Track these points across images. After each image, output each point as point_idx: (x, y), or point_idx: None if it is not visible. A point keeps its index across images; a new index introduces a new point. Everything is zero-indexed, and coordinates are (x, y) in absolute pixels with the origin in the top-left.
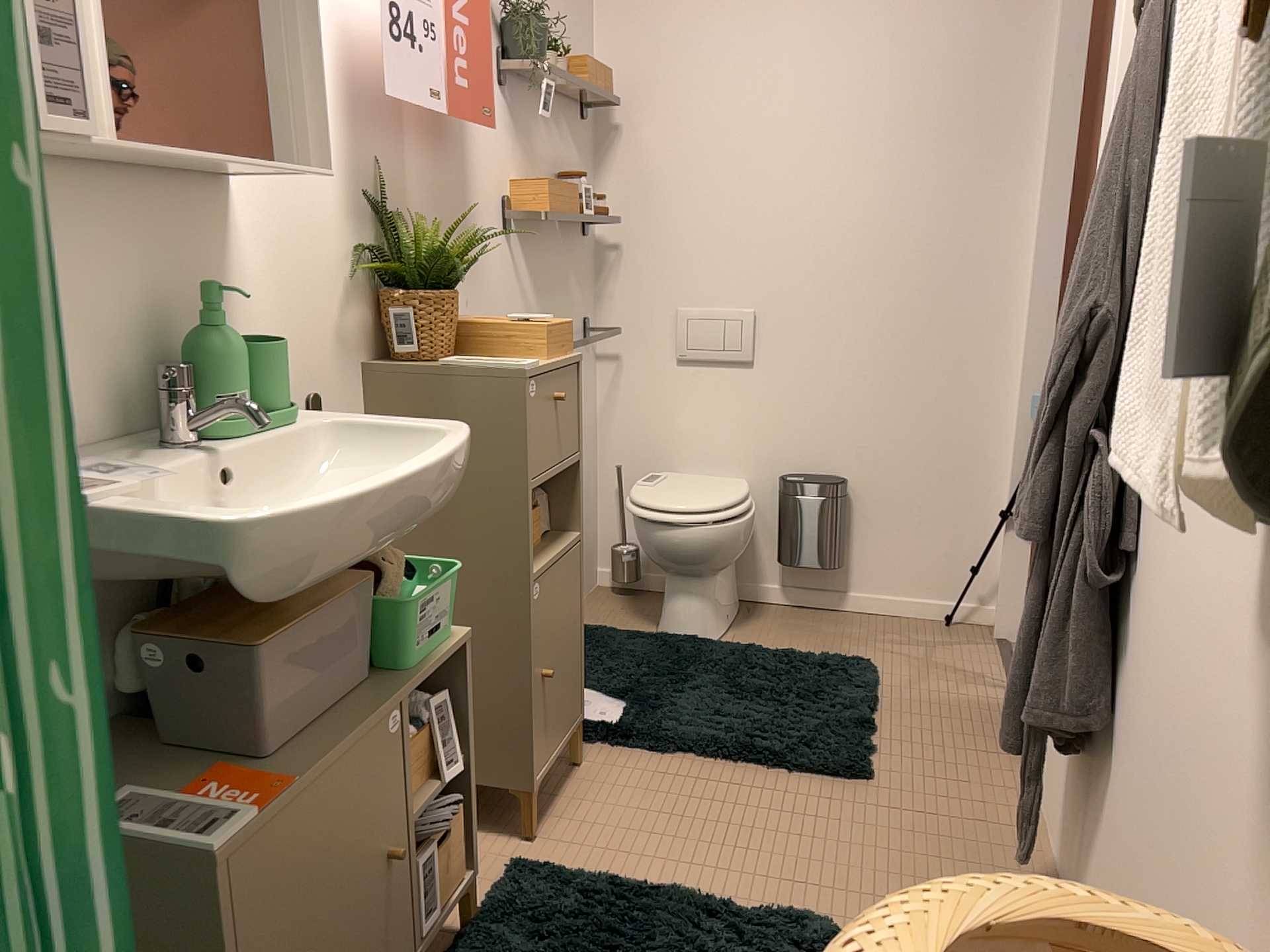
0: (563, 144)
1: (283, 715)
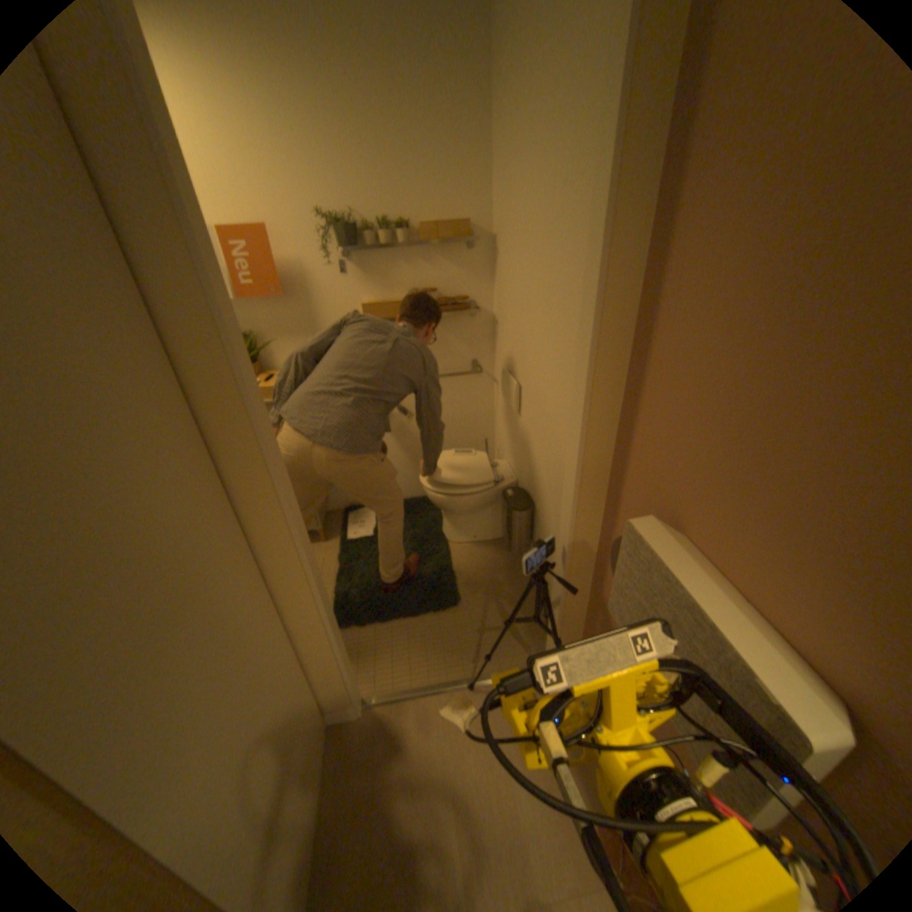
0: (435, 269)
1: None
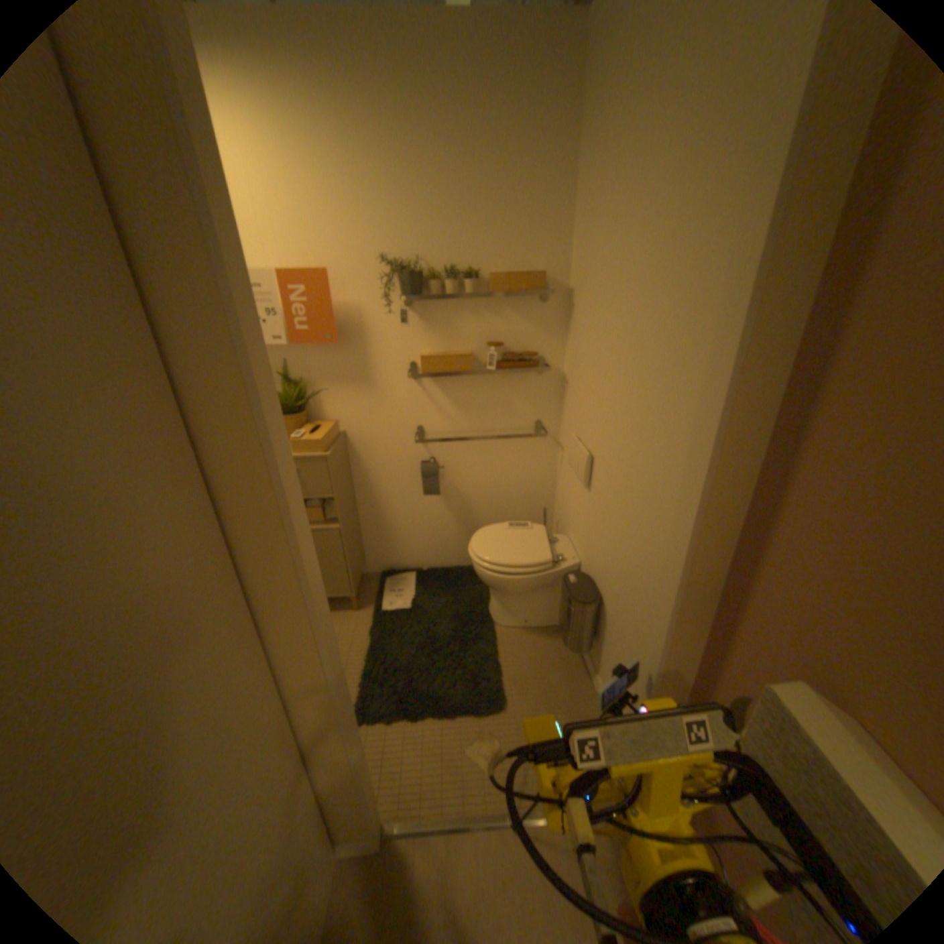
0: (502, 322)
1: None
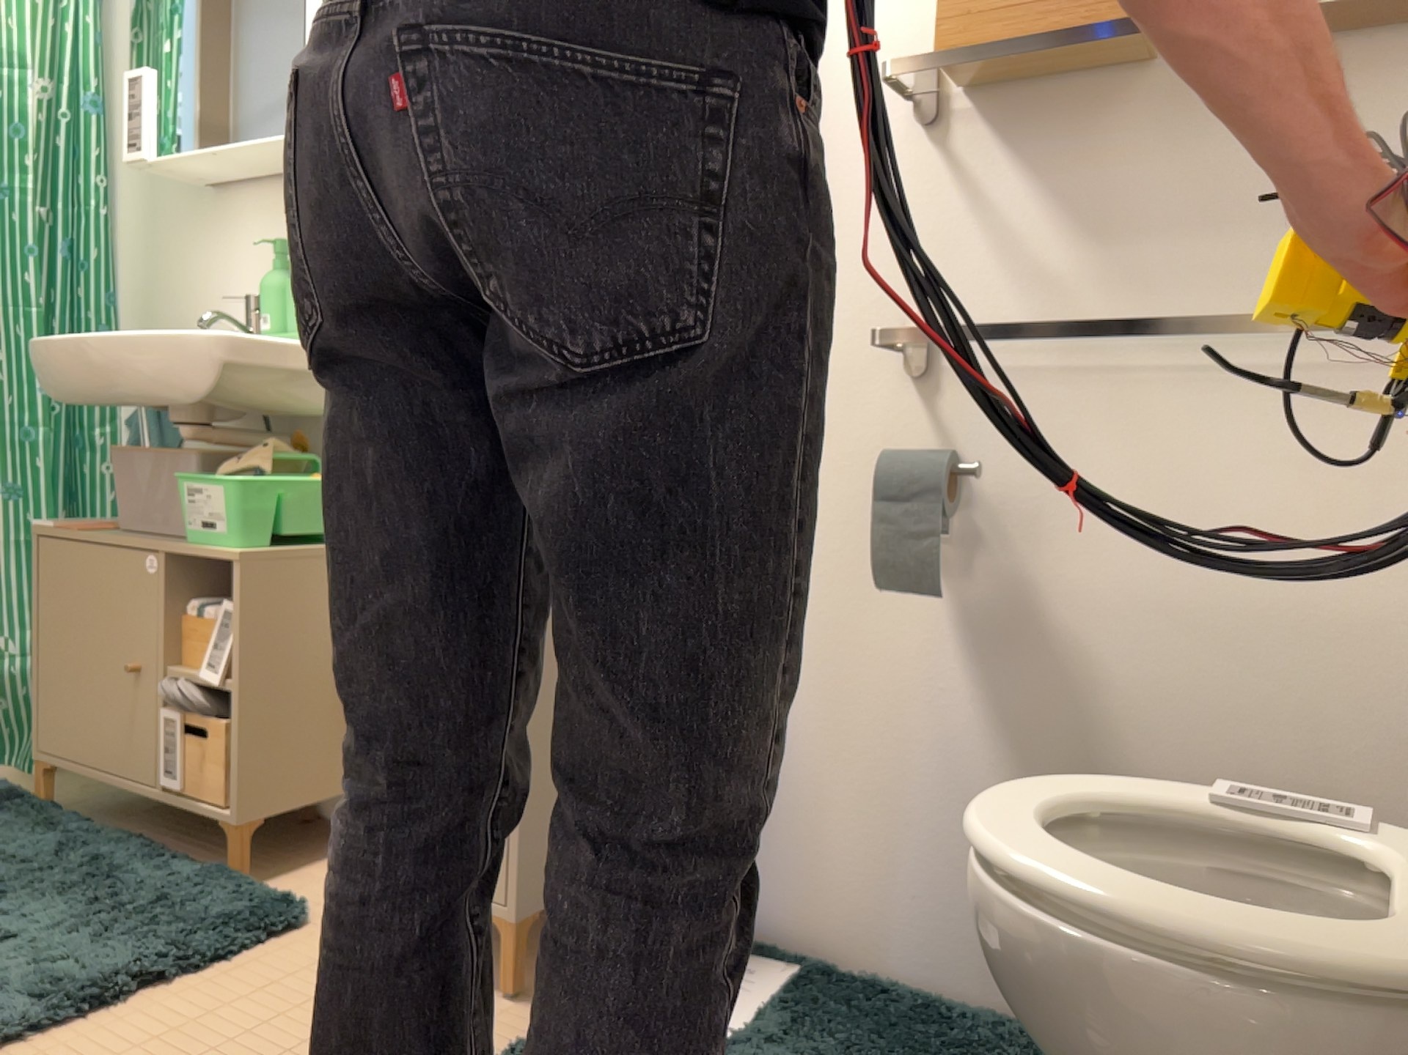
0: None
1: (139, 508)
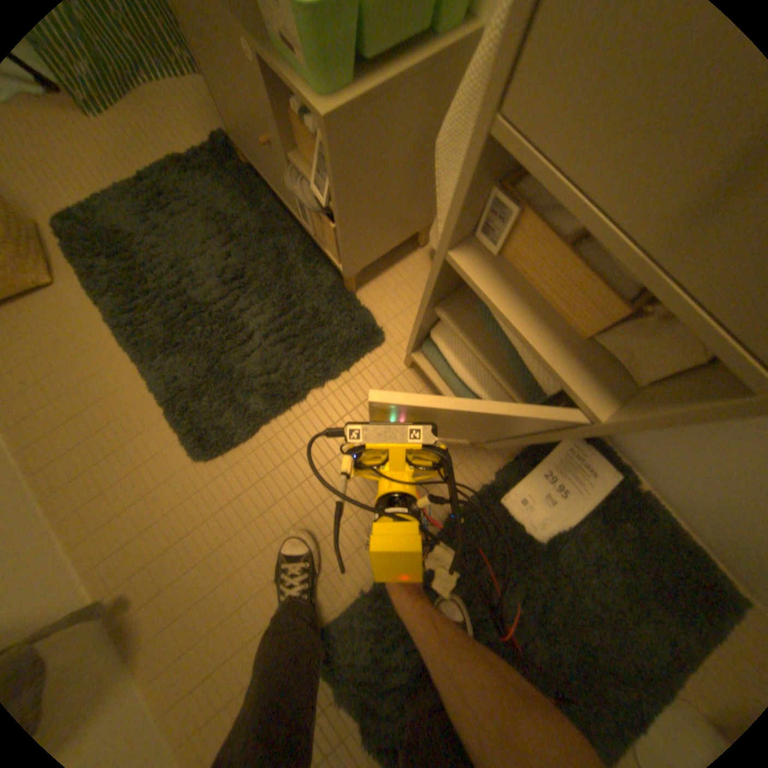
0: None
1: None
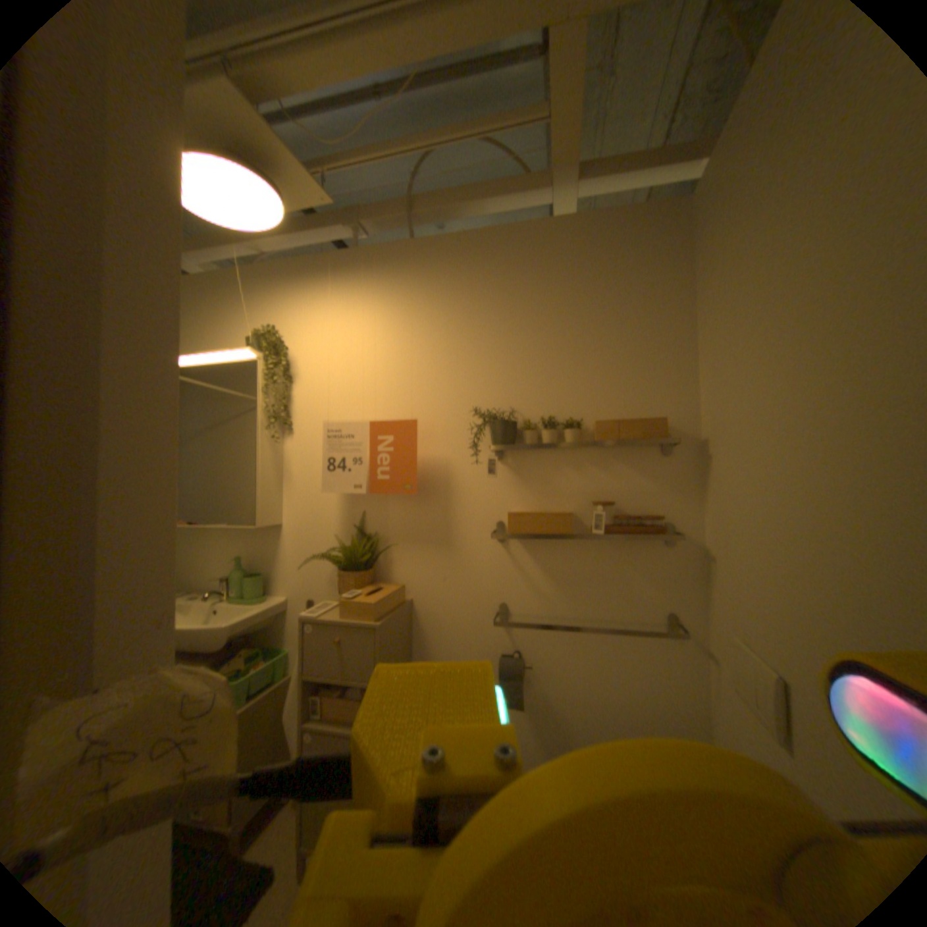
0: (614, 475)
1: None
